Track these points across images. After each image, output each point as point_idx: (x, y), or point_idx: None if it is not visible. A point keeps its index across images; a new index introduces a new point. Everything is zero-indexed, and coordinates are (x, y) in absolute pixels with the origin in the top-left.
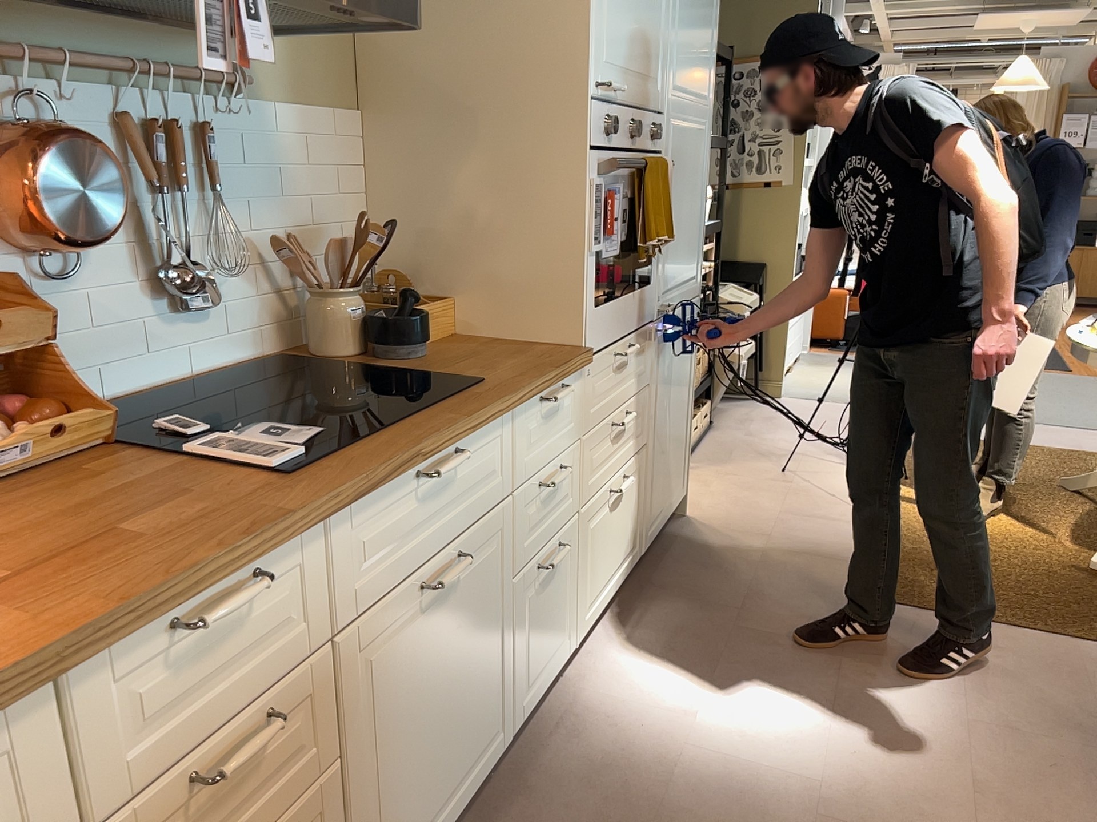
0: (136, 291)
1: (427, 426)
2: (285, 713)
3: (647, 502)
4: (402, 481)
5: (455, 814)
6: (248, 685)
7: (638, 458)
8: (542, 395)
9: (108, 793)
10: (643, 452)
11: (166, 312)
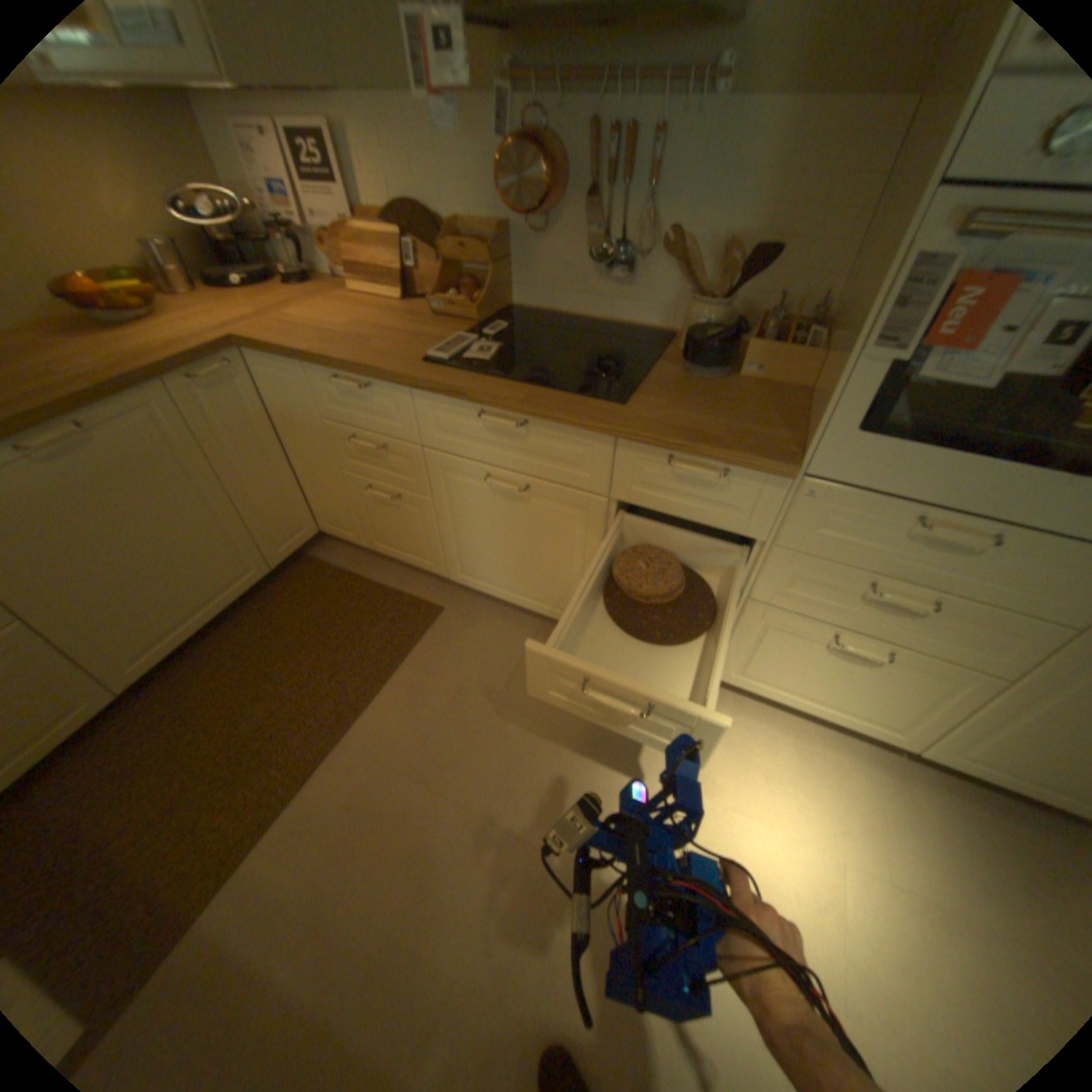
0: (579, 250)
1: (501, 390)
2: (382, 449)
3: (971, 733)
4: (467, 407)
5: (525, 608)
6: (373, 426)
7: (964, 674)
8: (676, 456)
9: (323, 413)
10: (990, 682)
11: (596, 271)
